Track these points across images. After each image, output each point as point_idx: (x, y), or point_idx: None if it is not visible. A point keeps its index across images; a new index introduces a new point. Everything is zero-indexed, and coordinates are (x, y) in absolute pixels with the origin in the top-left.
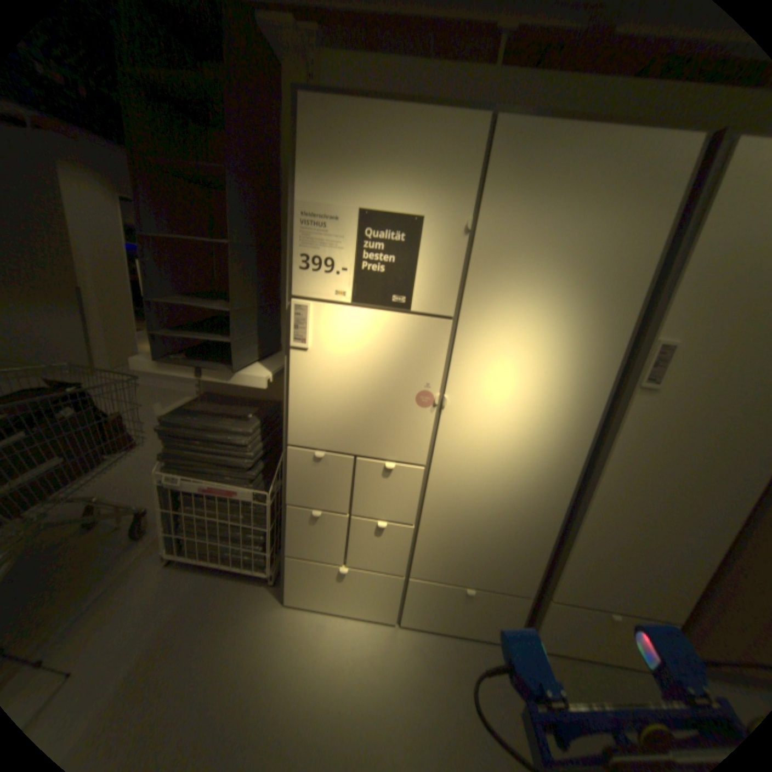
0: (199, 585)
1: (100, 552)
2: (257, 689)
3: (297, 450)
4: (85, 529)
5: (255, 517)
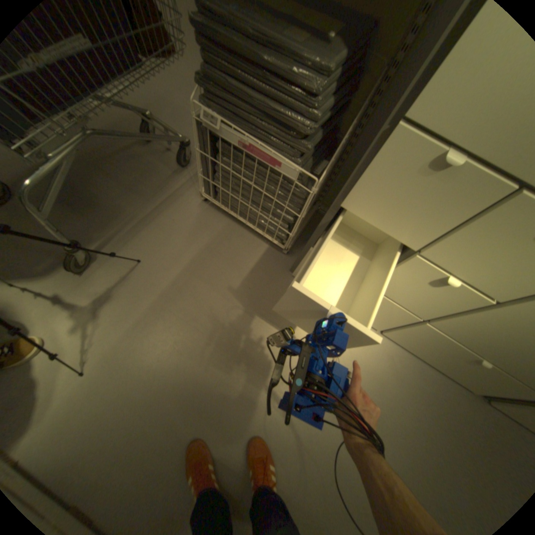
0: (229, 229)
1: (156, 169)
2: (262, 329)
3: (412, 133)
4: (144, 142)
5: (292, 198)
